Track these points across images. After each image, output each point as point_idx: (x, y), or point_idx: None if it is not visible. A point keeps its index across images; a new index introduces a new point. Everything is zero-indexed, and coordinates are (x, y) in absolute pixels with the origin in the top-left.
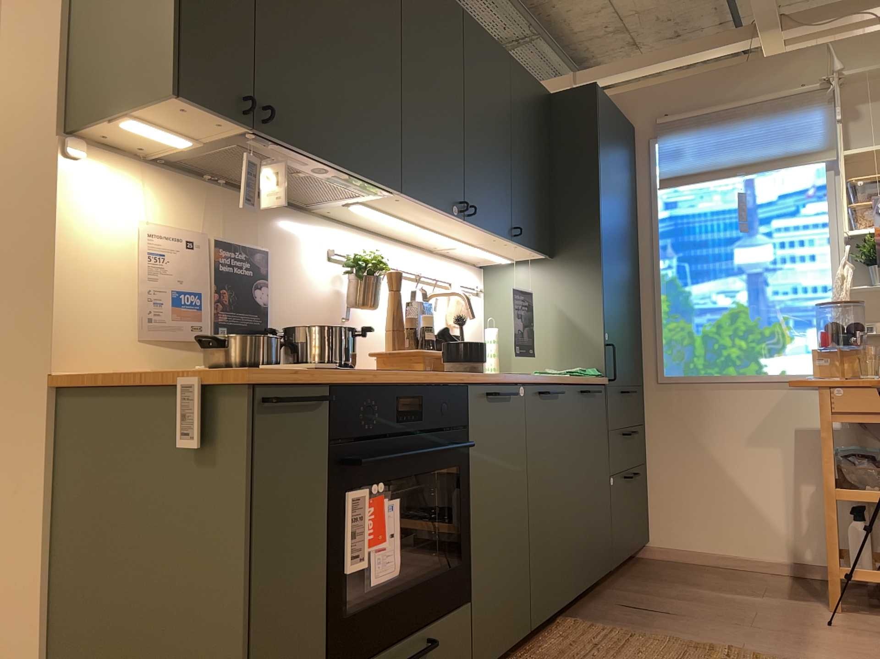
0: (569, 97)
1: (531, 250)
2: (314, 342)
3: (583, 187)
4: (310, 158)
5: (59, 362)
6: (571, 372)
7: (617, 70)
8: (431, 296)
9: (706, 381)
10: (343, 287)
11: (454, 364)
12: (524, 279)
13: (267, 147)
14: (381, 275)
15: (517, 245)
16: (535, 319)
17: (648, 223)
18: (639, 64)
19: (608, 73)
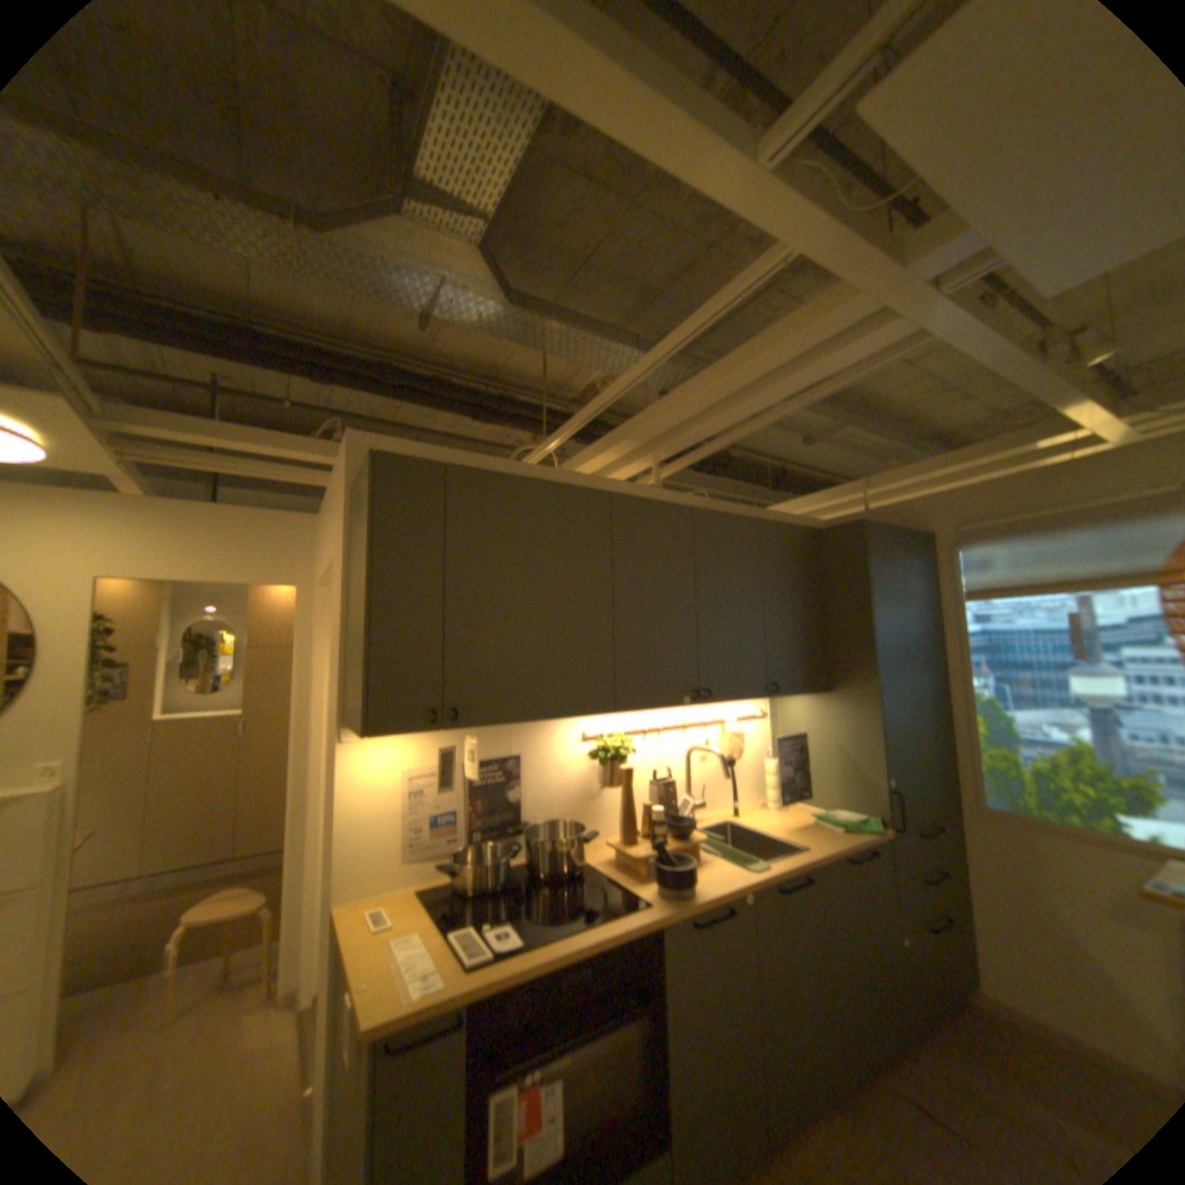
0: (839, 532)
1: (799, 695)
2: (543, 853)
3: (857, 626)
4: (510, 724)
5: (337, 900)
6: (846, 826)
7: (912, 472)
8: (693, 750)
9: (1042, 826)
10: (597, 765)
11: (660, 890)
12: (805, 709)
13: (468, 728)
14: (630, 752)
15: (780, 697)
16: (817, 751)
17: (957, 635)
18: (937, 464)
19: (902, 475)
